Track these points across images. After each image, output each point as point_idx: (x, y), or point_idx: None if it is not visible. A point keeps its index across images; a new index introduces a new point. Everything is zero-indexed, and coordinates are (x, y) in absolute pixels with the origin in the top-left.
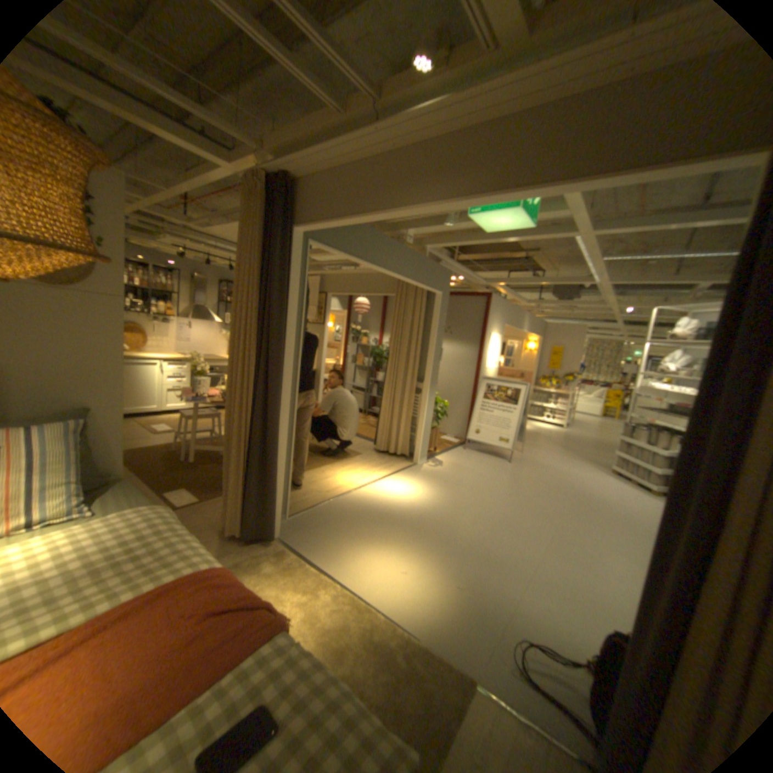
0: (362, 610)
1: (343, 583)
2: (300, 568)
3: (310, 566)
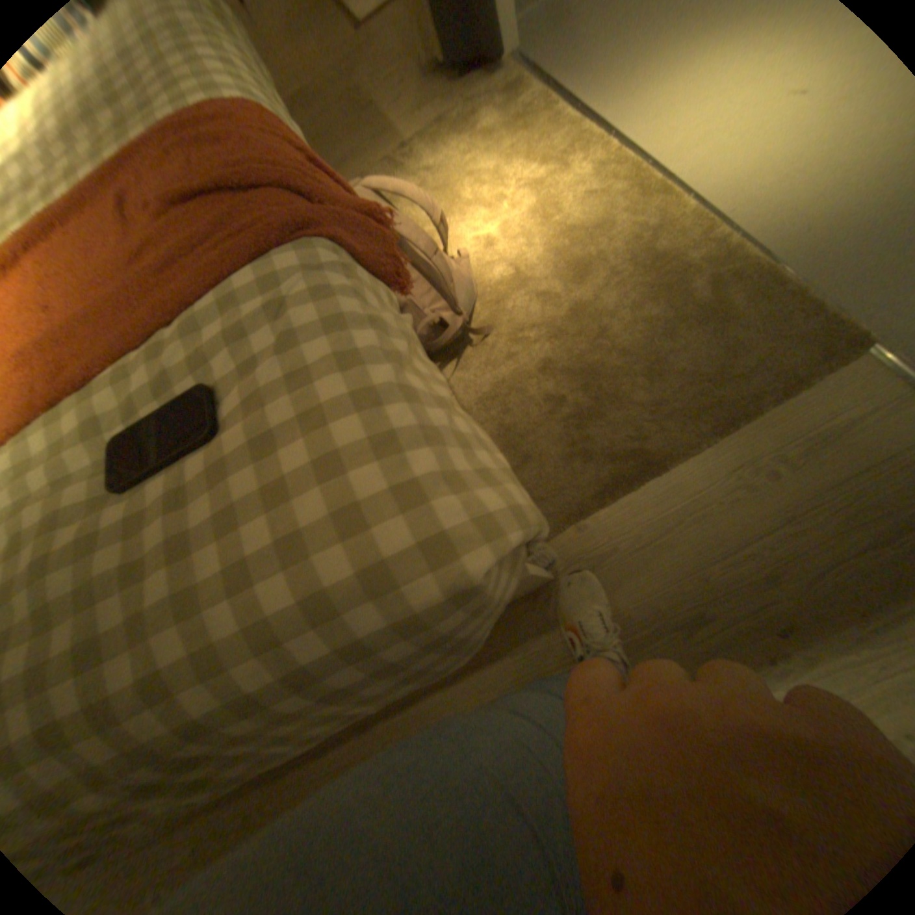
0: (658, 181)
1: (635, 127)
2: (551, 103)
3: (573, 96)
